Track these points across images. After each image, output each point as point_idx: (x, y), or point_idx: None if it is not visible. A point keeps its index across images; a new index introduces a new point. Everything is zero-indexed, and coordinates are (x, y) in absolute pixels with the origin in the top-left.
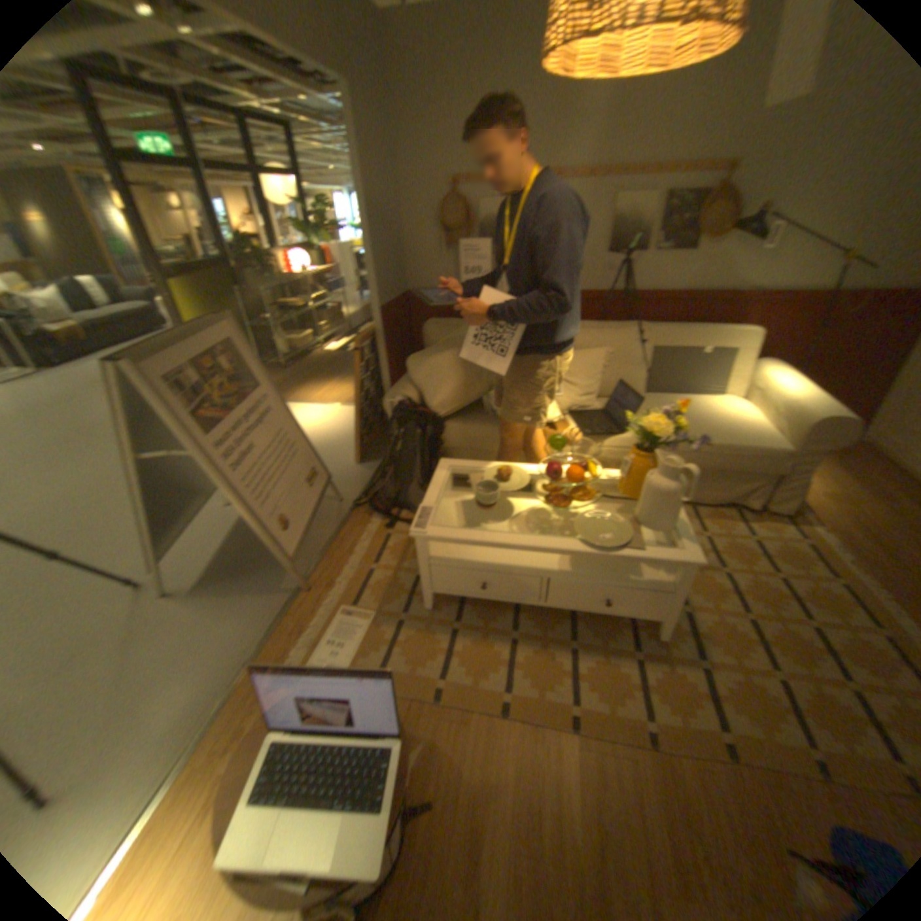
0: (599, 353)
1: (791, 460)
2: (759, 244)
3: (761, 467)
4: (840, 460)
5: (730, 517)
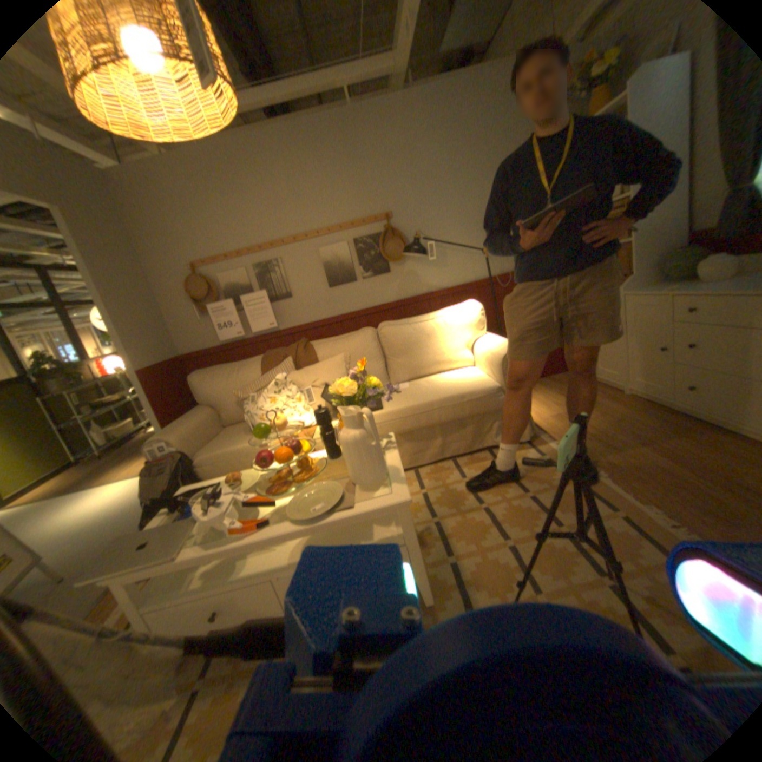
0: (338, 357)
1: (501, 393)
2: (430, 258)
3: (482, 406)
4: (558, 389)
5: (483, 458)
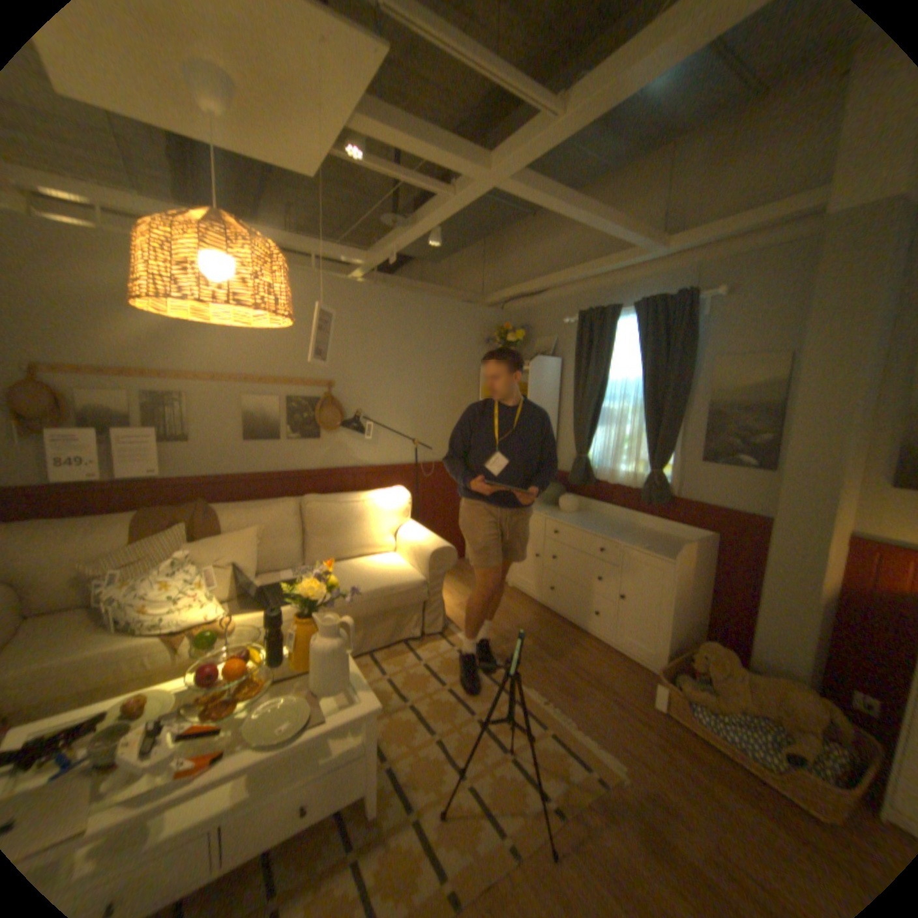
0: (250, 532)
1: (425, 588)
2: (362, 436)
3: (408, 600)
4: (457, 577)
5: (400, 652)
